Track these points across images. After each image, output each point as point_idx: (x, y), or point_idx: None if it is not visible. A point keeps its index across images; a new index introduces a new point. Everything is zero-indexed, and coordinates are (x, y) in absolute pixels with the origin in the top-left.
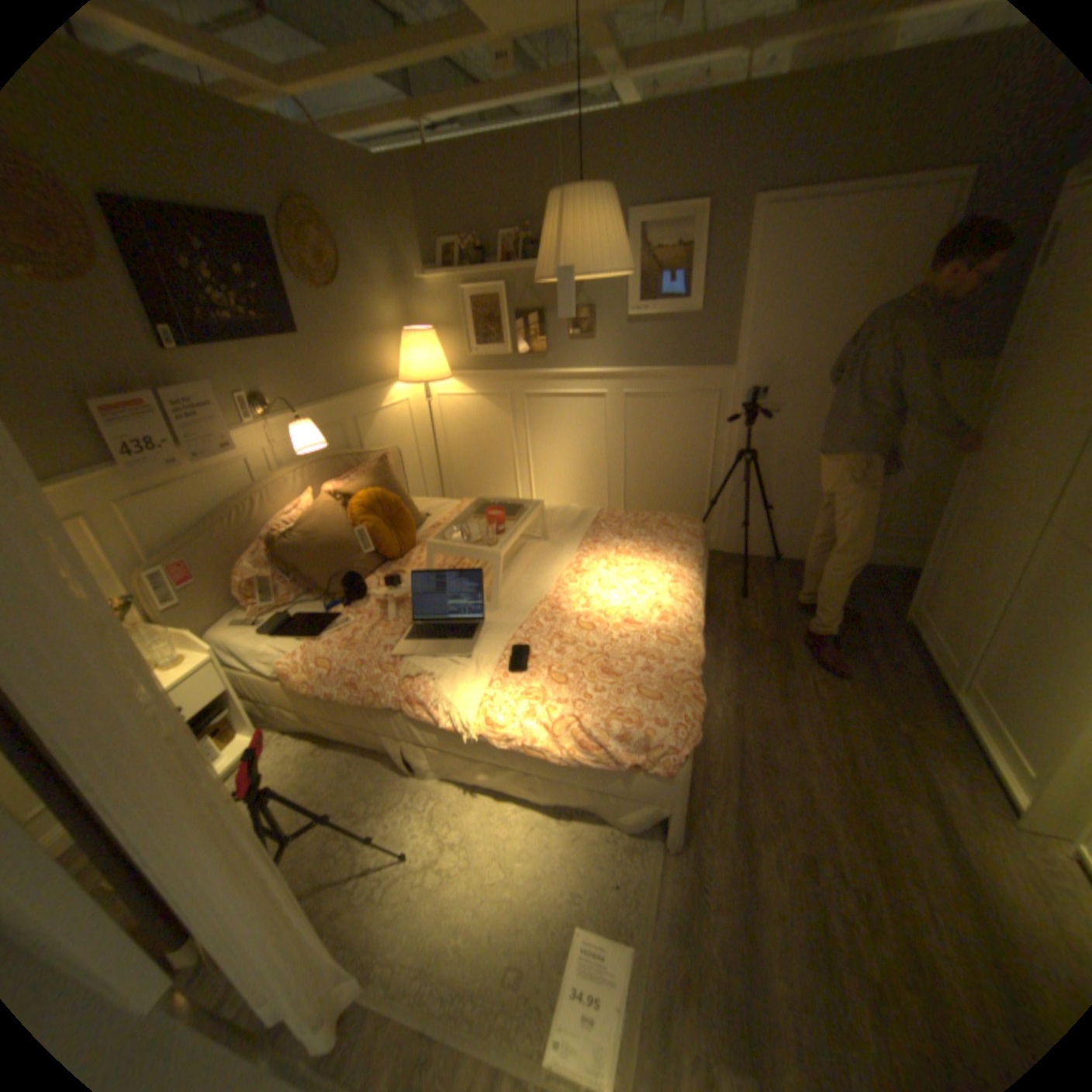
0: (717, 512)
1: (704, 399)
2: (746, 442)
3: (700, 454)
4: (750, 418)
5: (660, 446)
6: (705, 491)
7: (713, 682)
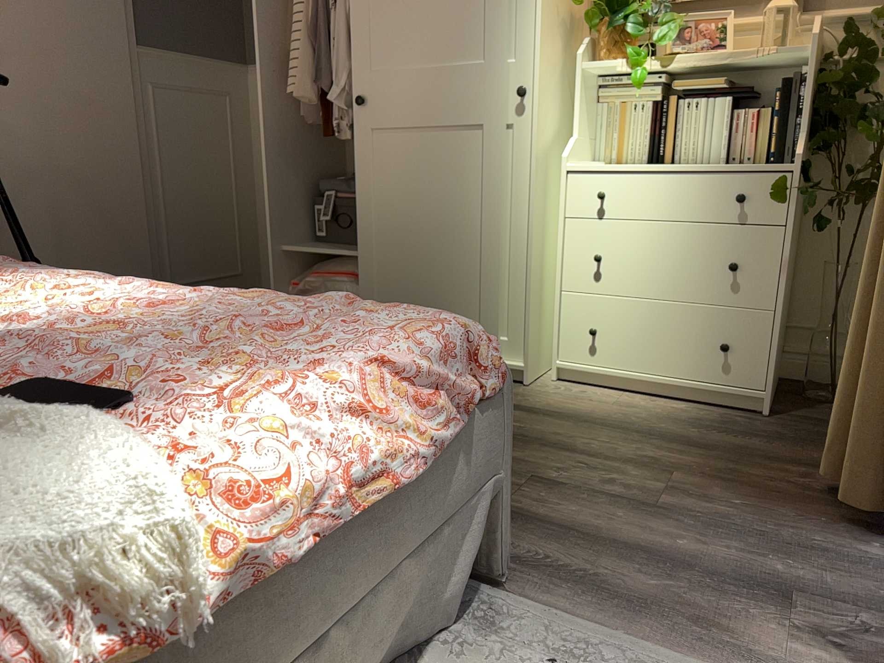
0: None
1: None
2: None
3: None
4: None
5: None
6: None
7: None
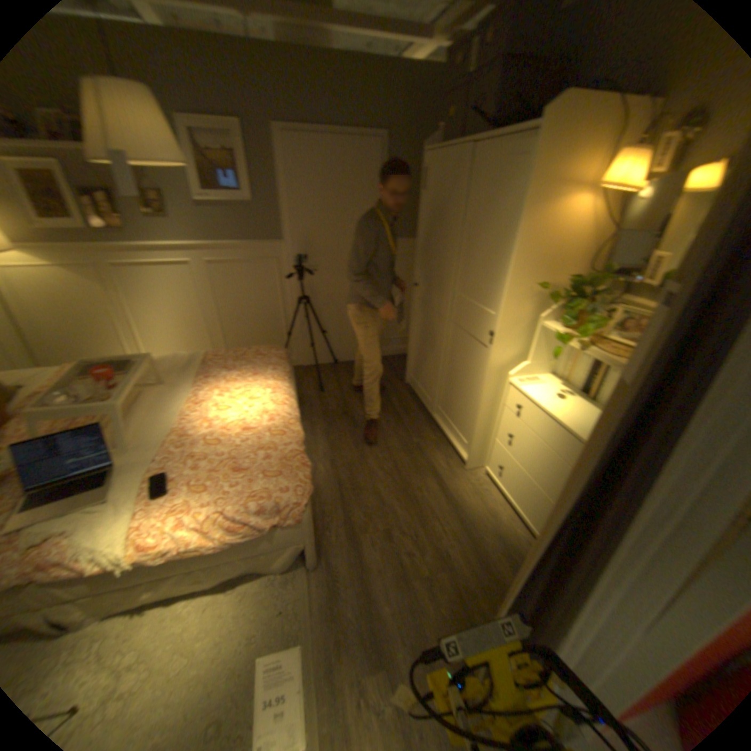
0: (295, 340)
1: (269, 264)
2: (303, 291)
3: (275, 302)
4: (302, 275)
5: (245, 299)
6: (284, 327)
7: (315, 450)
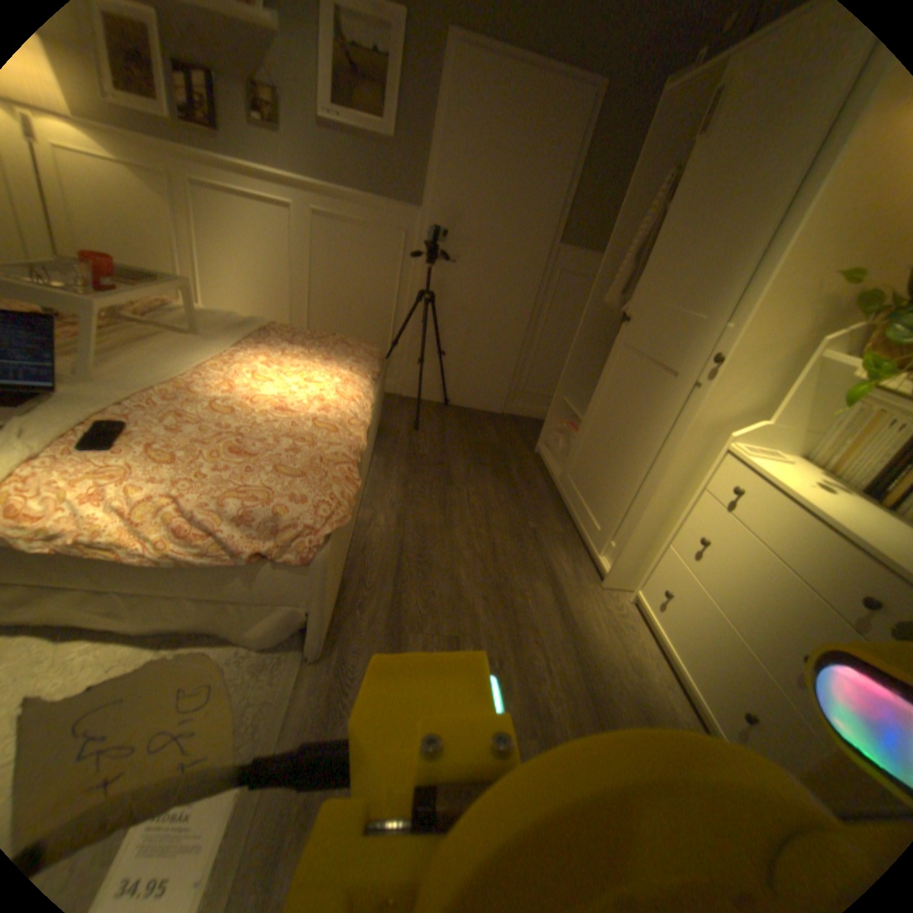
0: (397, 355)
1: (391, 236)
2: (426, 288)
3: (384, 293)
4: (430, 263)
5: (346, 277)
6: (387, 332)
7: (378, 494)
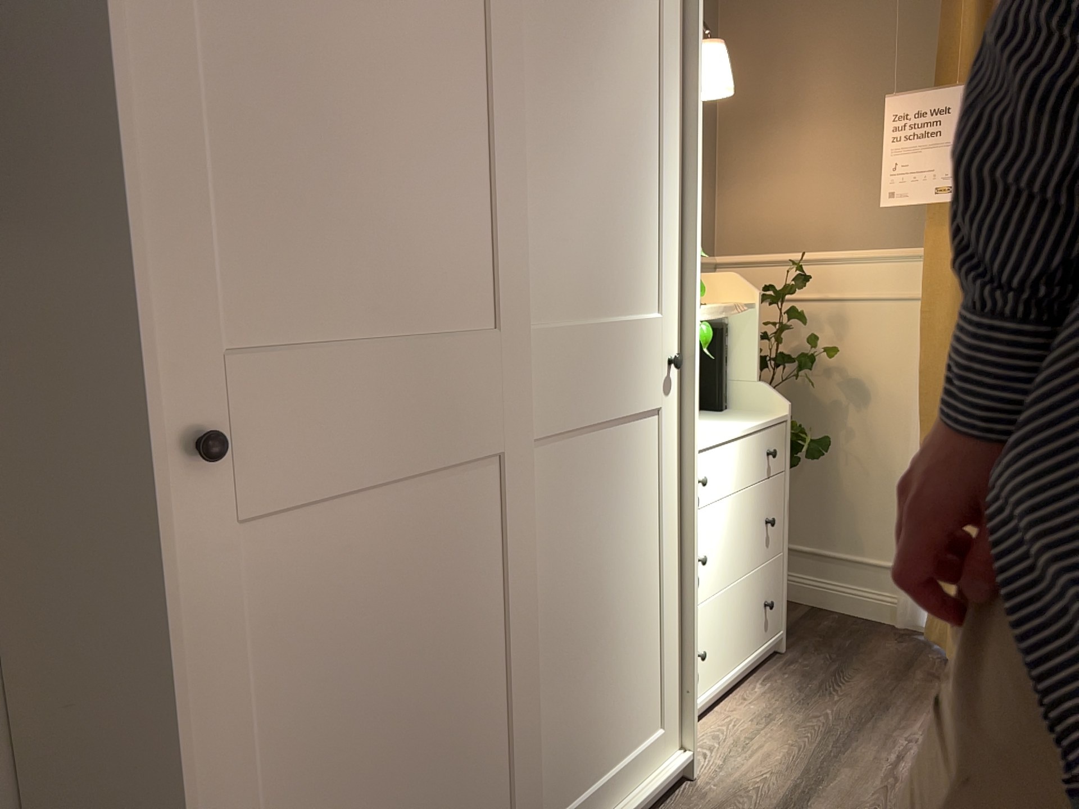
0: None
1: None
2: None
3: None
4: None
5: None
6: None
7: None
